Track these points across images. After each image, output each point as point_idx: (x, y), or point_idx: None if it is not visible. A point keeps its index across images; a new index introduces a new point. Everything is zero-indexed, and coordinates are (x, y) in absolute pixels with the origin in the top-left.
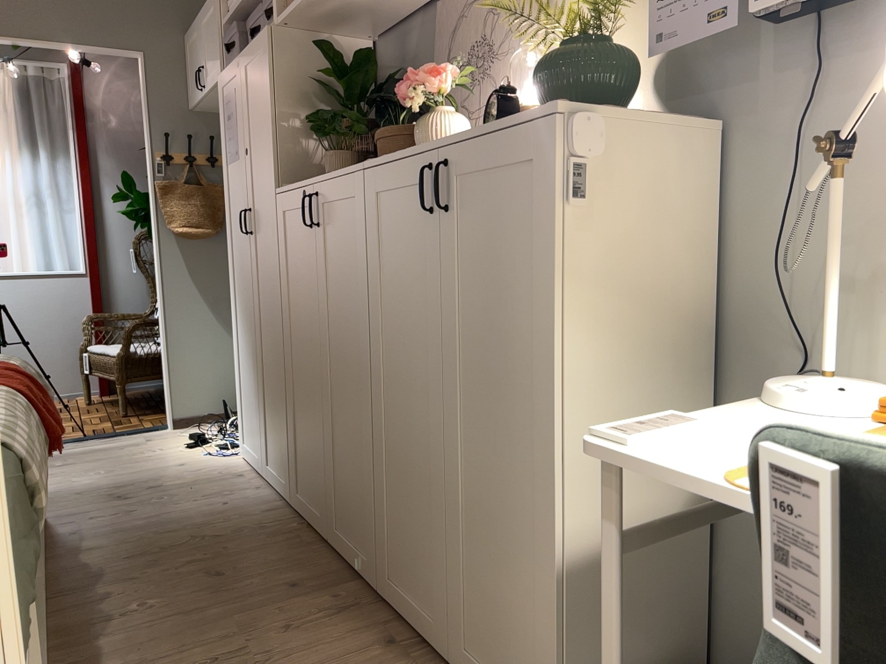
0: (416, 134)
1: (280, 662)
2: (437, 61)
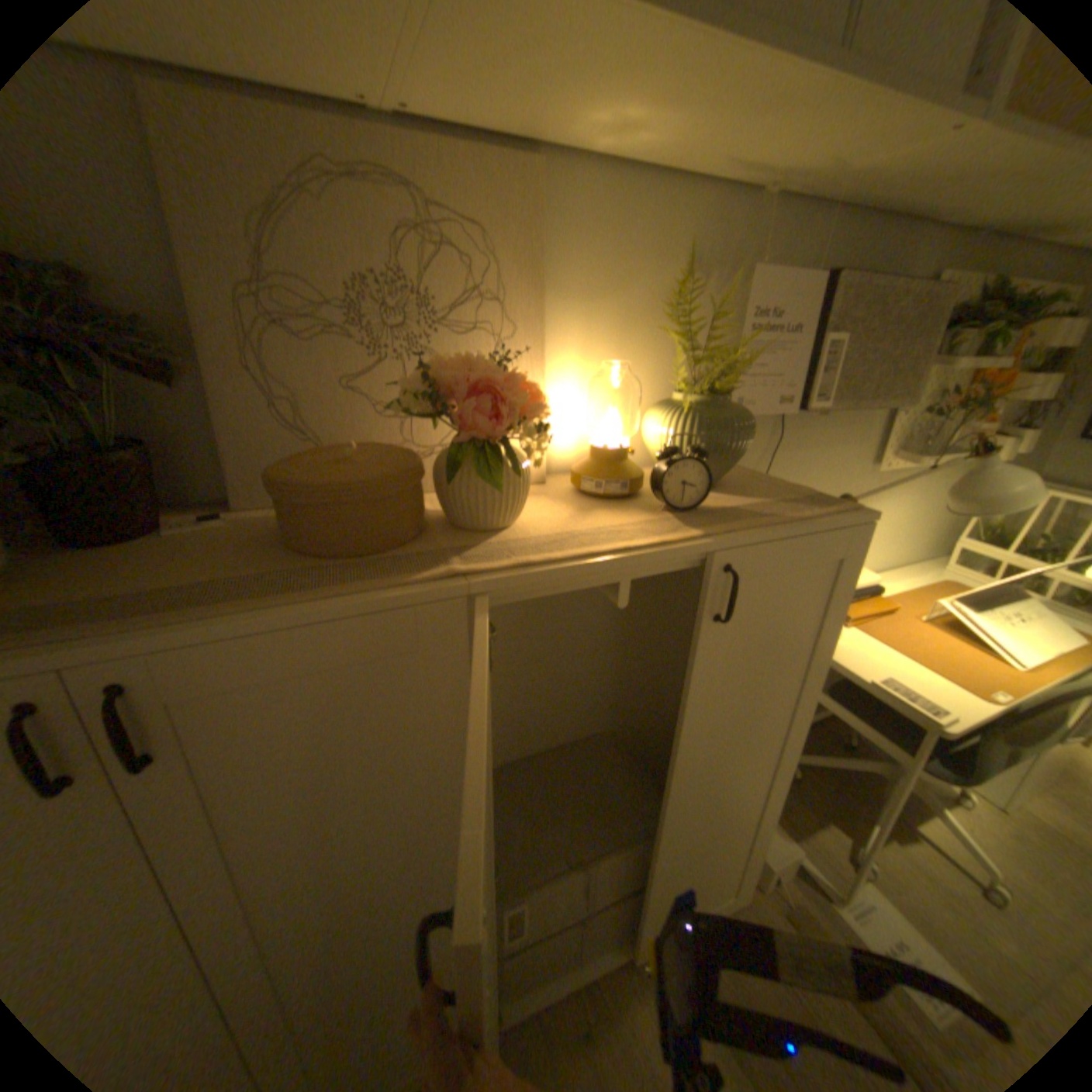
0: (454, 485)
1: None
2: (186, 249)
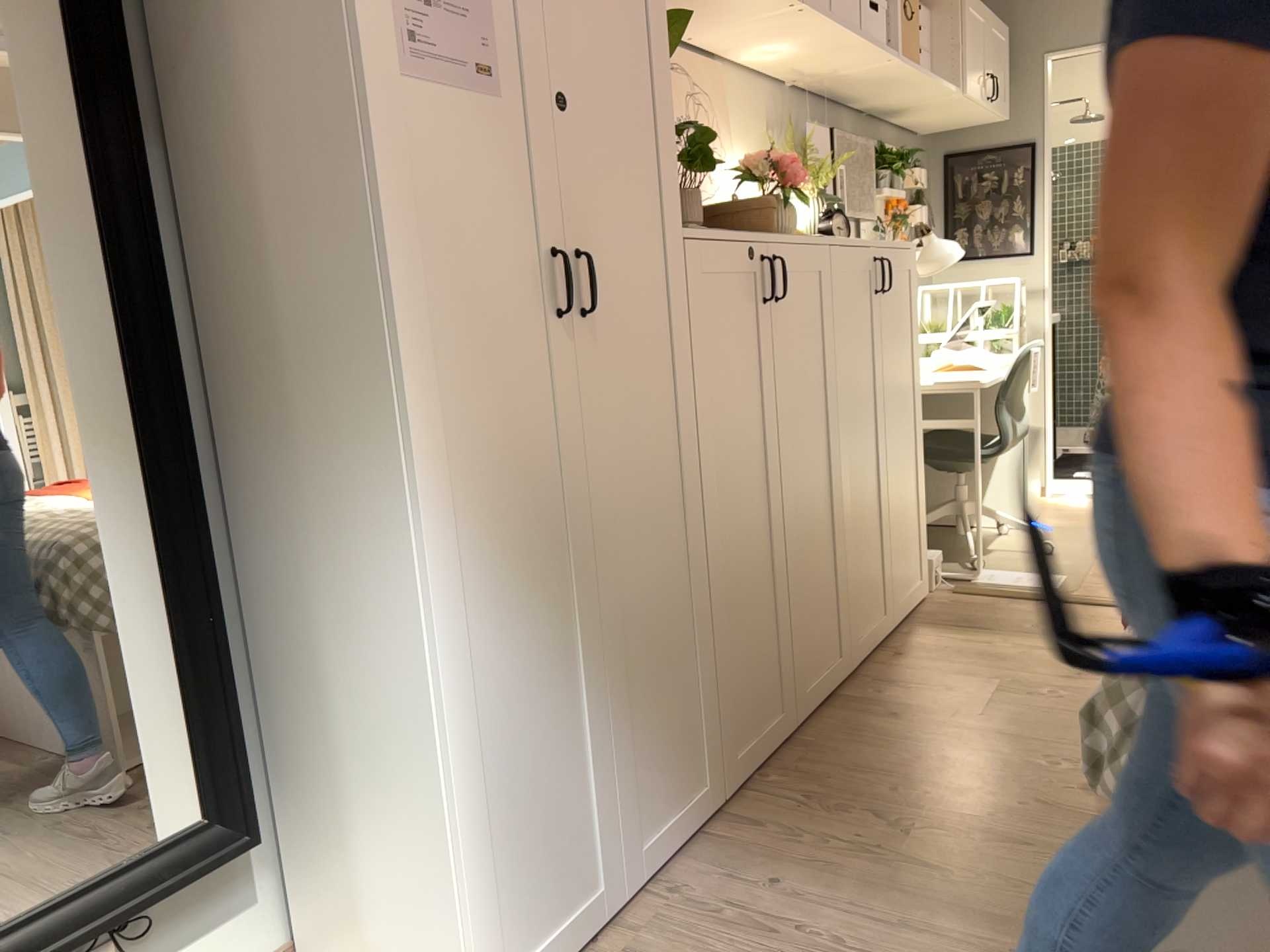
0: (778, 214)
1: (979, 677)
2: None
